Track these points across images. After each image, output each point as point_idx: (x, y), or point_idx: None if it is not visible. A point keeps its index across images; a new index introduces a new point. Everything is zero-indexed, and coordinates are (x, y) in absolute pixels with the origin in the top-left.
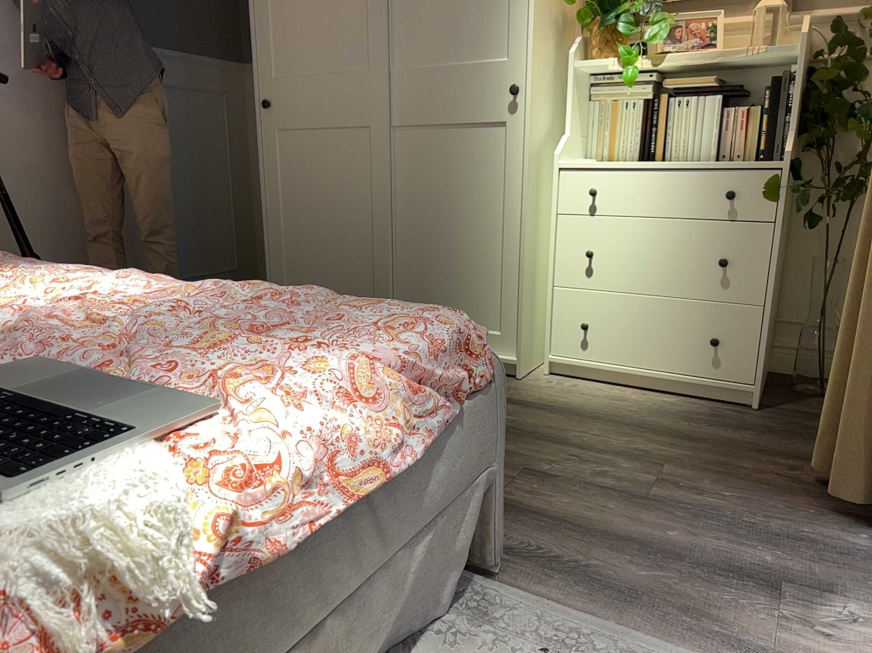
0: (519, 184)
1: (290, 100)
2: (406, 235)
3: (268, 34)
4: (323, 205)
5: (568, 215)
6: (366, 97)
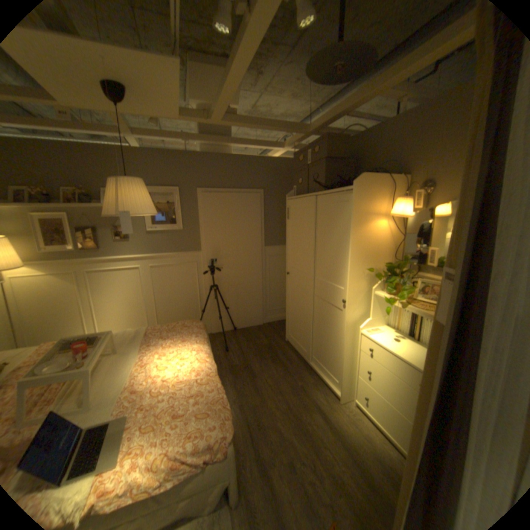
0: (345, 334)
1: (292, 274)
2: (316, 331)
3: (289, 253)
4: (298, 309)
5: (364, 352)
6: (308, 282)
